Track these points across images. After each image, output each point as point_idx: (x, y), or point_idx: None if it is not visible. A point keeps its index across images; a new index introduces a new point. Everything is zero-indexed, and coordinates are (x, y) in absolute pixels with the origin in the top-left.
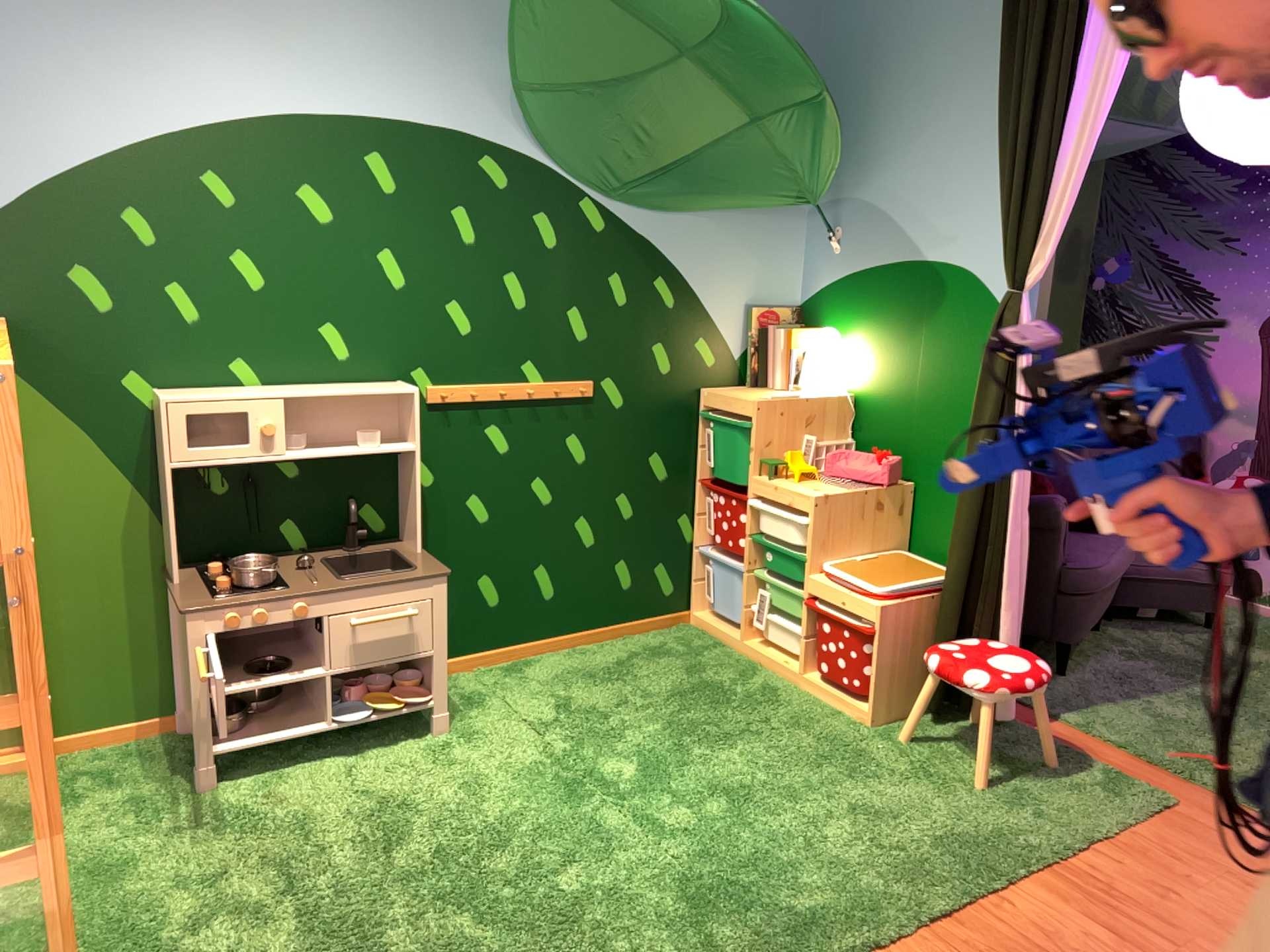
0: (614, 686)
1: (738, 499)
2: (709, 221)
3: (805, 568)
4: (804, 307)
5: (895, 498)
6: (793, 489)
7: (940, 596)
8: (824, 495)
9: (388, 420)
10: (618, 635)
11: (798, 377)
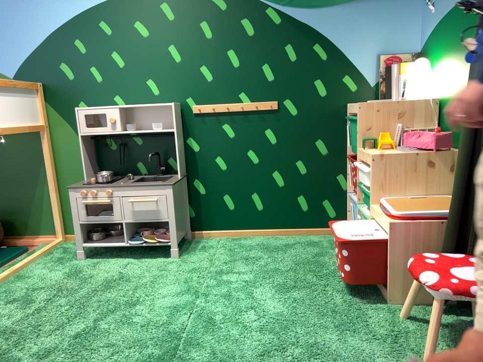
0: (266, 256)
1: (351, 162)
2: (345, 6)
3: (368, 201)
4: (418, 49)
5: (447, 159)
6: (367, 152)
7: (446, 224)
8: (380, 154)
9: (168, 119)
10: (298, 235)
11: (403, 91)
